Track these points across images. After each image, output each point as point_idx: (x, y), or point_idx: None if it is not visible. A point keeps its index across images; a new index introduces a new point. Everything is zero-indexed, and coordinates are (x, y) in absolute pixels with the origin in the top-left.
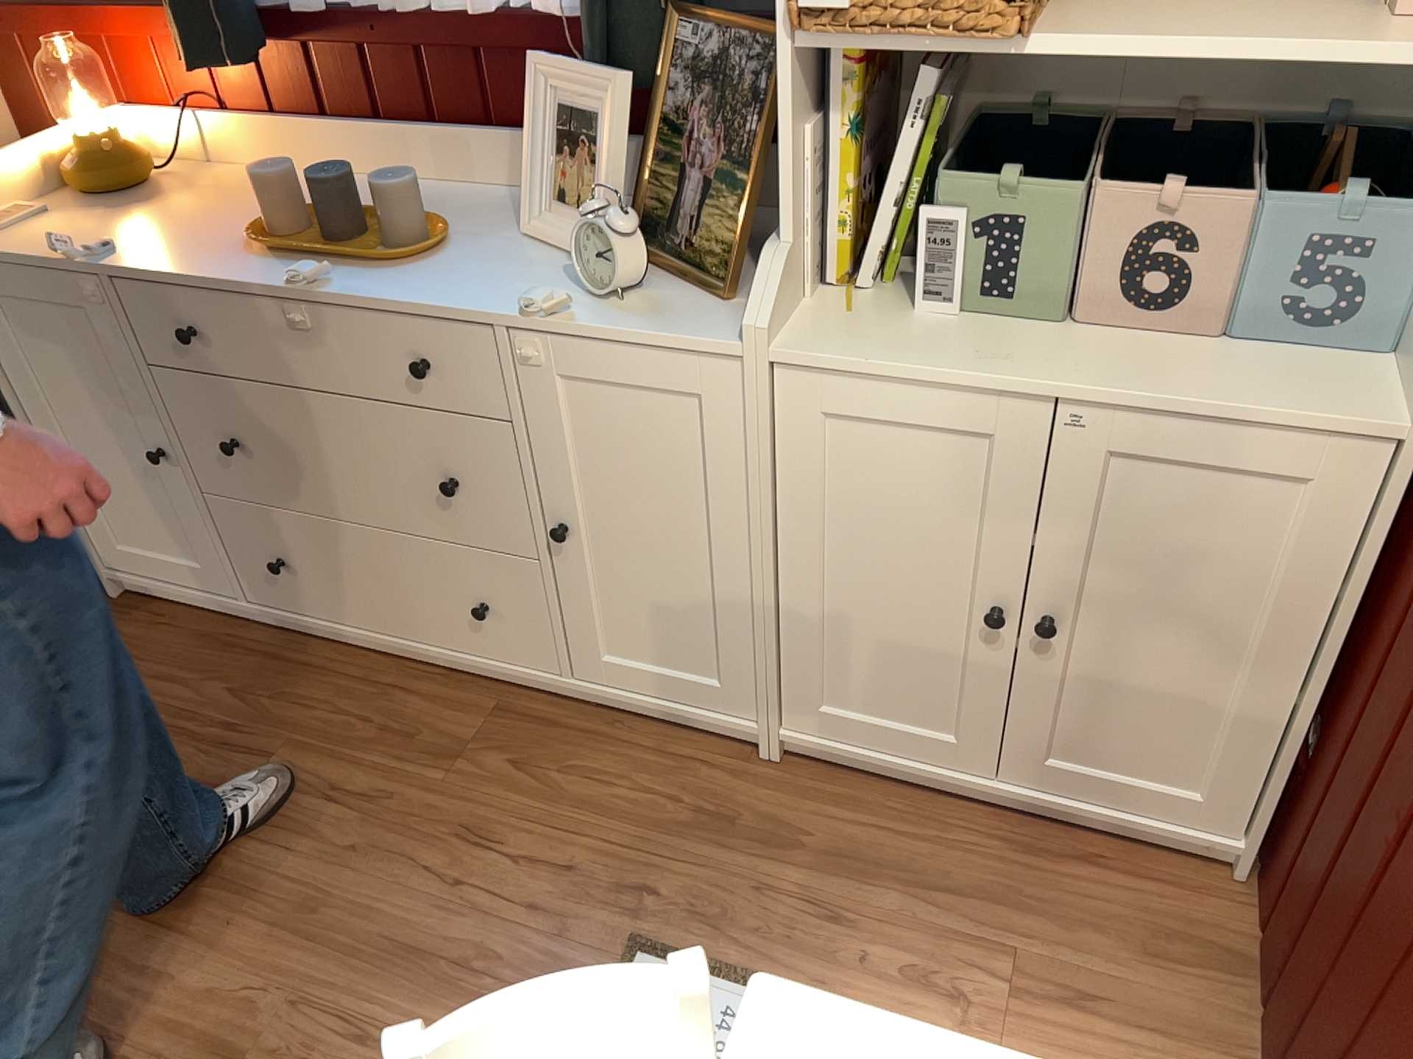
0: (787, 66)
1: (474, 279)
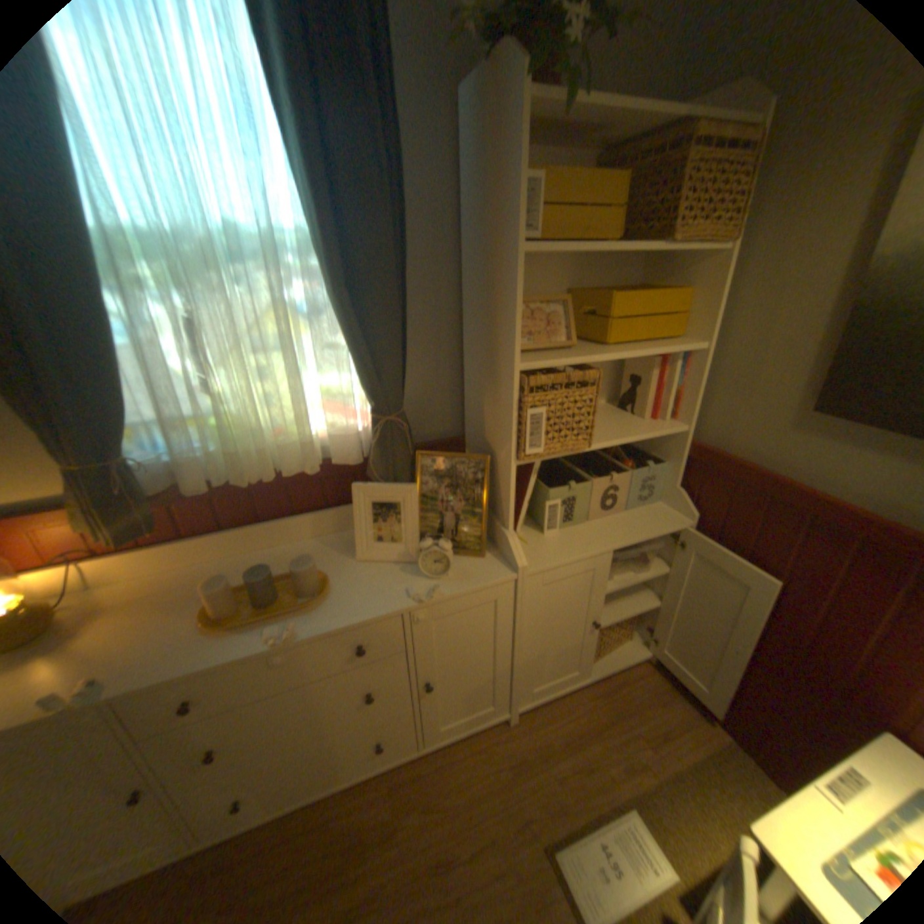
0: (509, 473)
1: (367, 596)
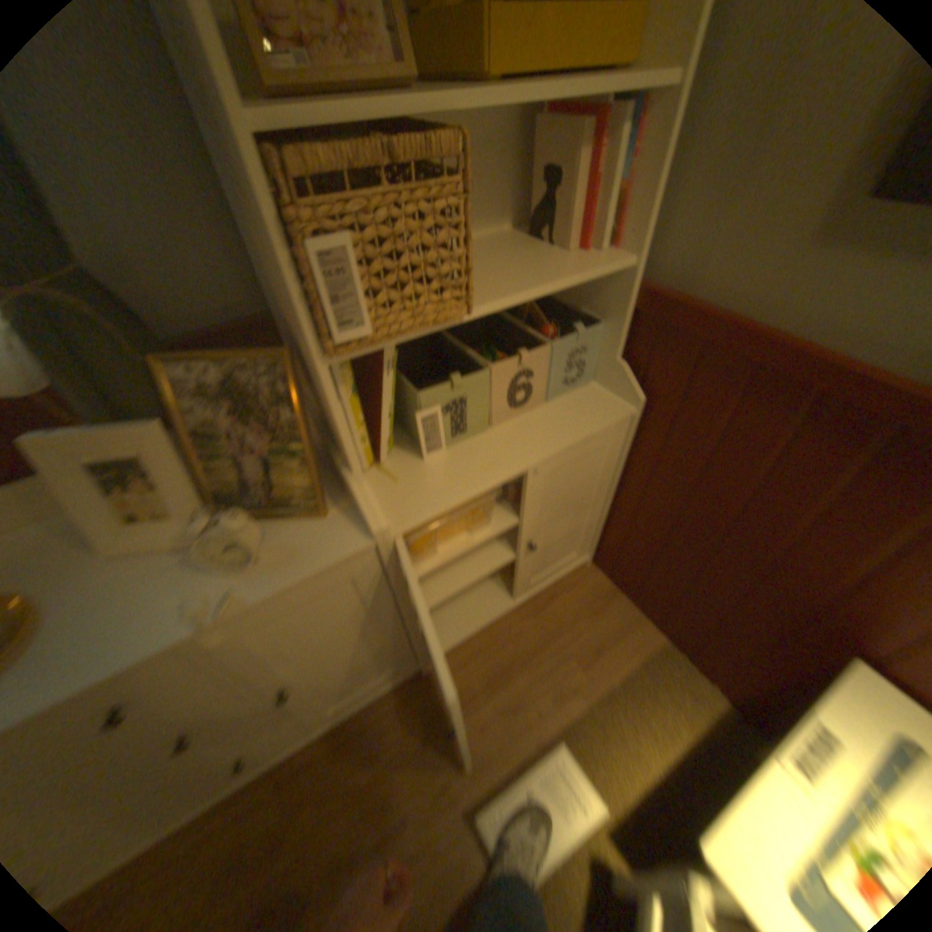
0: (324, 379)
1: (114, 623)
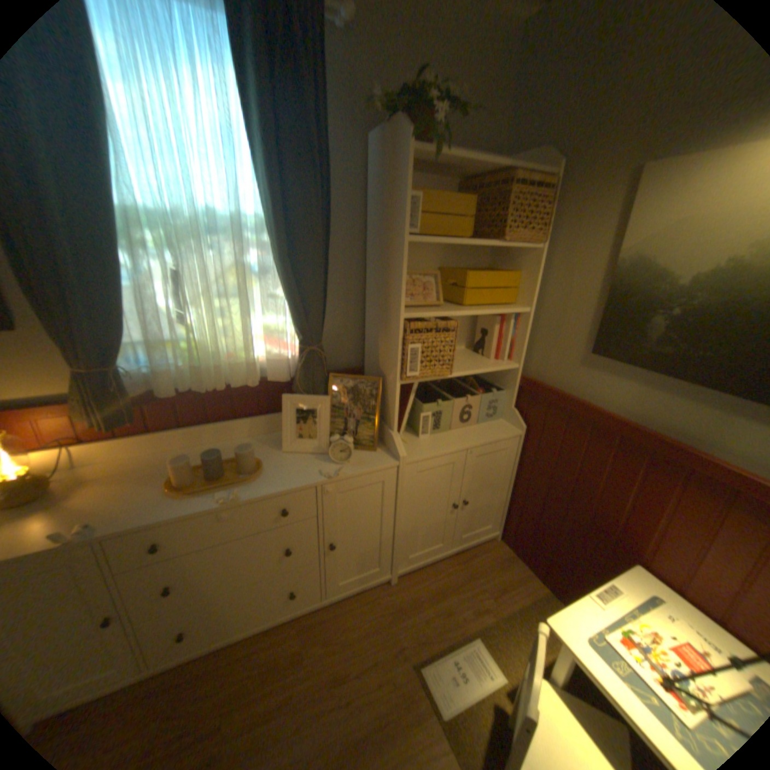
0: (395, 390)
1: (290, 474)
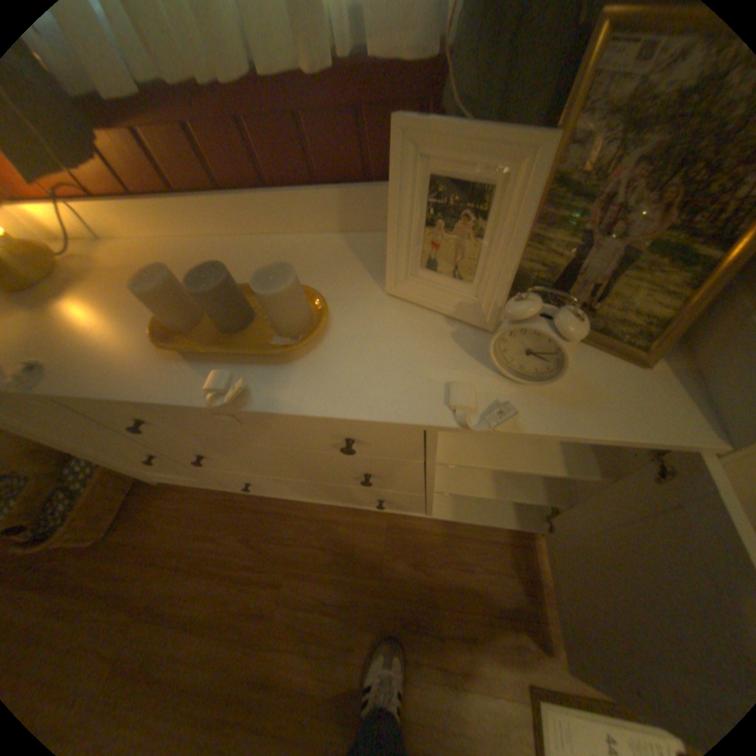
0: None
1: (380, 368)
